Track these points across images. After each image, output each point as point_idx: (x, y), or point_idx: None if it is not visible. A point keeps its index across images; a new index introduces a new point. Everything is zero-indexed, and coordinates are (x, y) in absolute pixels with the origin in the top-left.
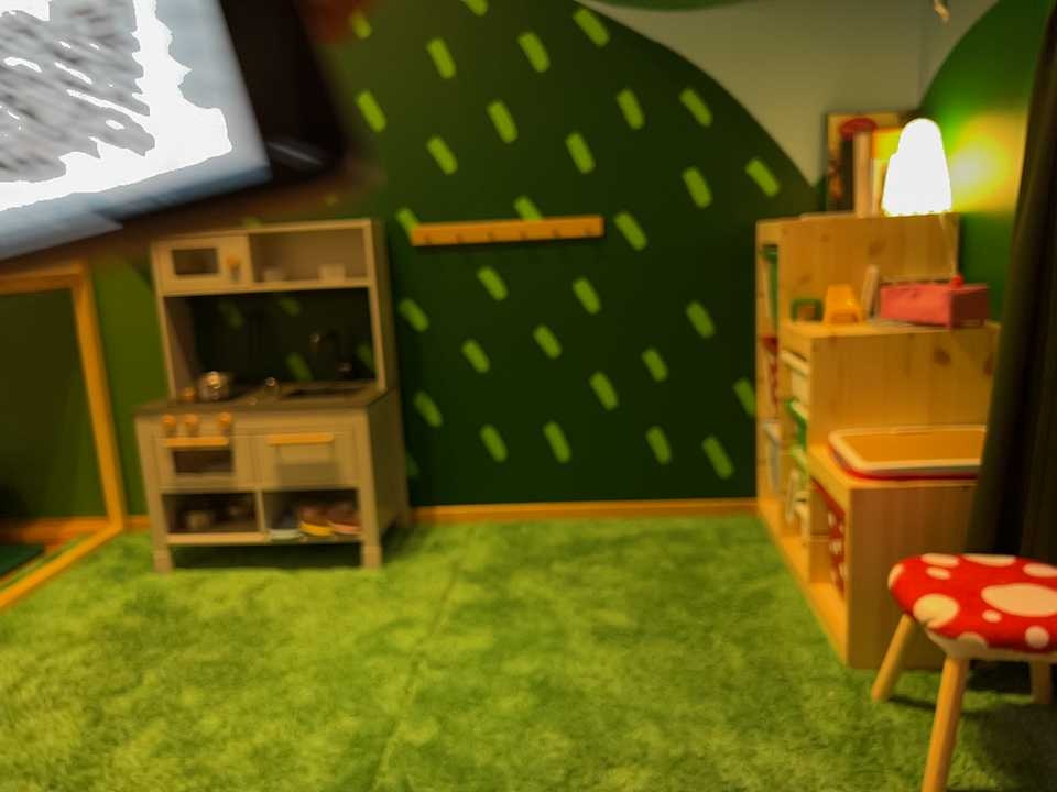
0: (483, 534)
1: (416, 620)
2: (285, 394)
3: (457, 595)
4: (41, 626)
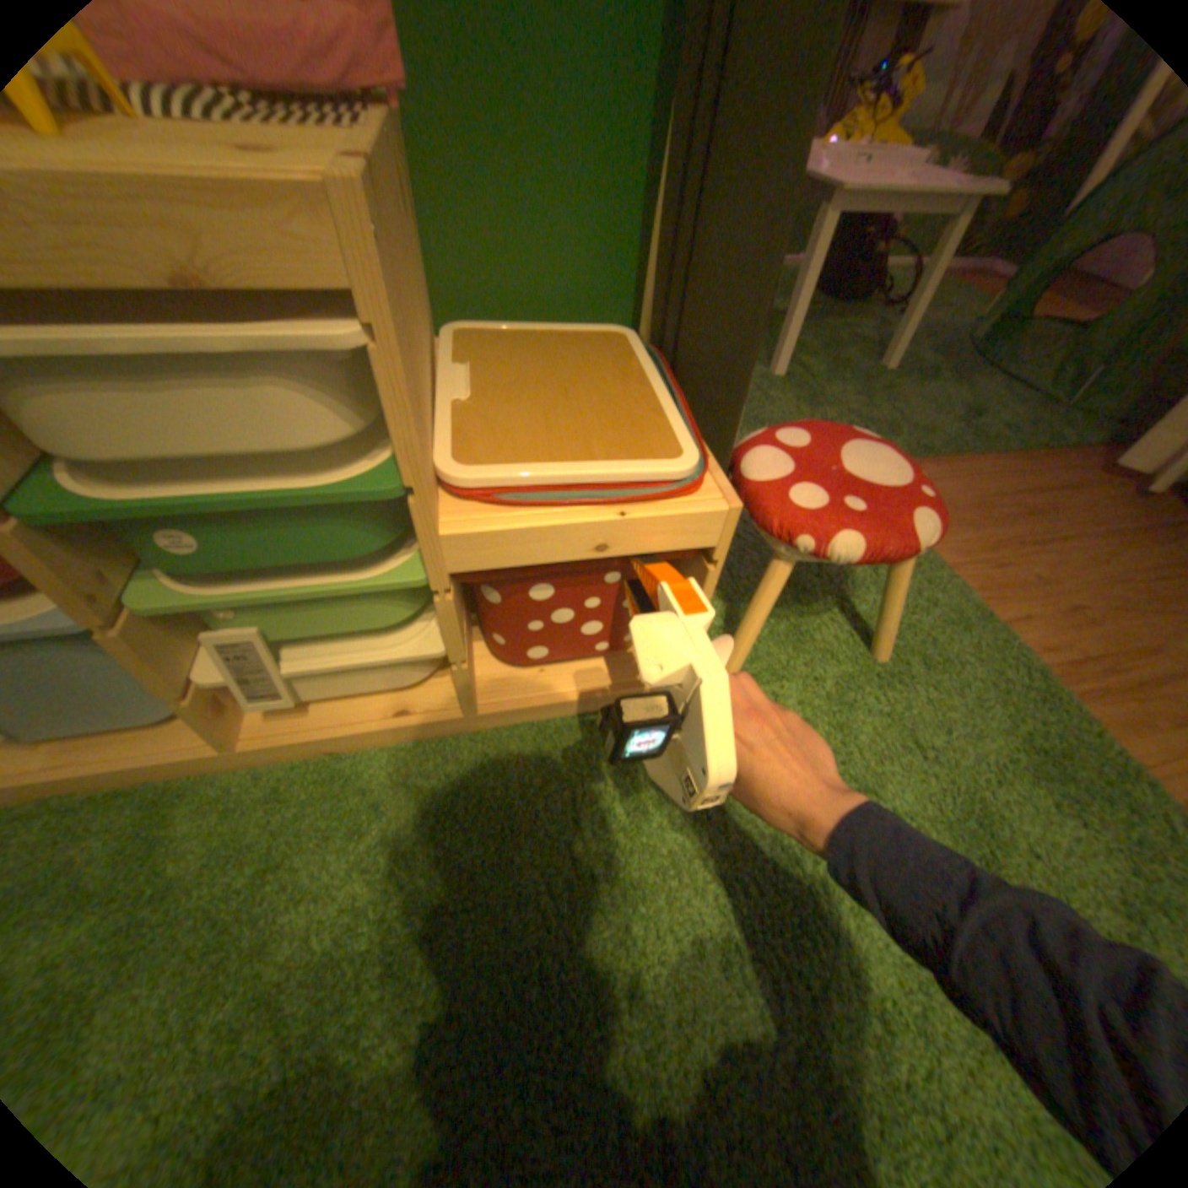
0: None
1: None
2: None
3: None
4: None
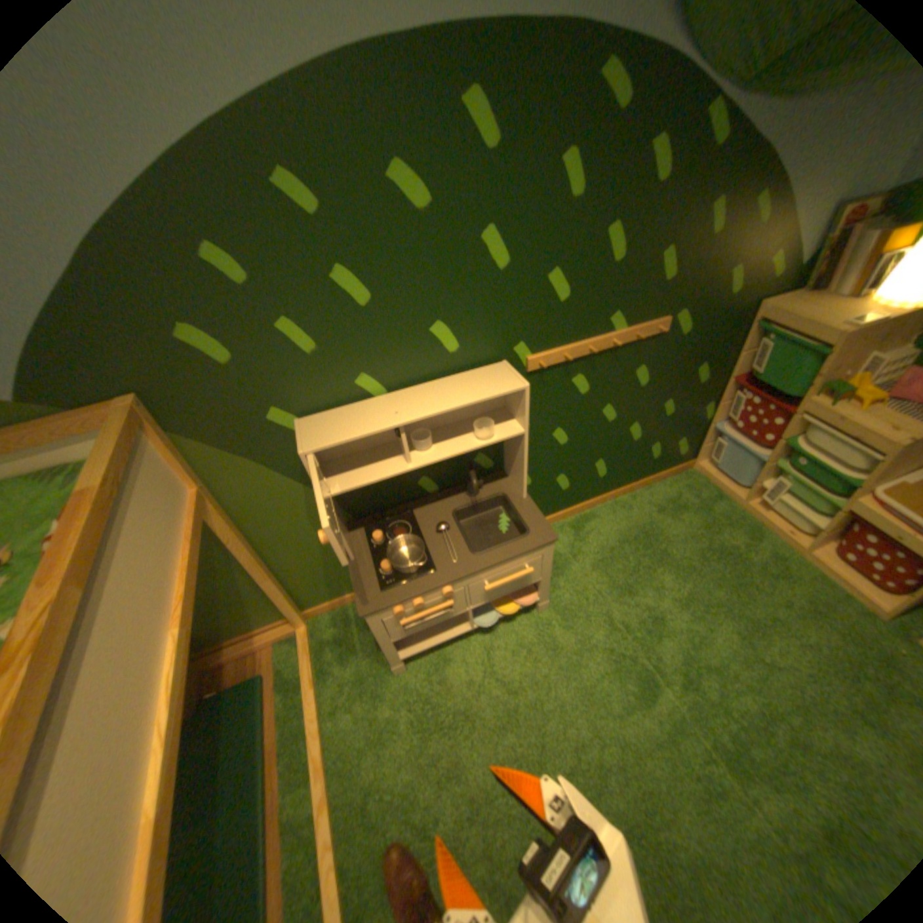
0: (564, 538)
1: (627, 659)
2: (463, 533)
3: (620, 618)
4: (377, 784)
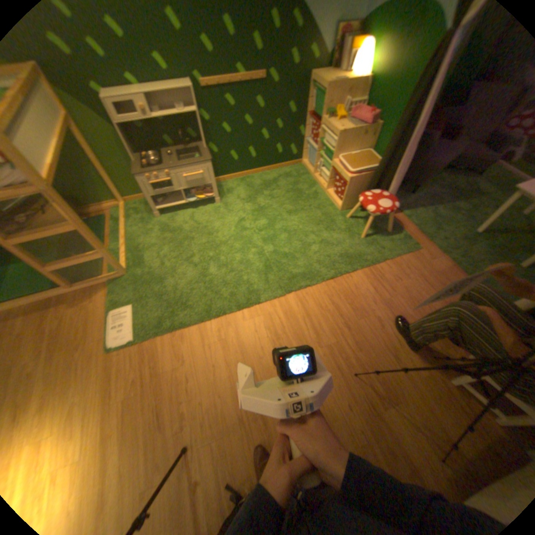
0: (236, 183)
1: (242, 217)
2: (176, 156)
3: (245, 207)
4: (142, 243)
